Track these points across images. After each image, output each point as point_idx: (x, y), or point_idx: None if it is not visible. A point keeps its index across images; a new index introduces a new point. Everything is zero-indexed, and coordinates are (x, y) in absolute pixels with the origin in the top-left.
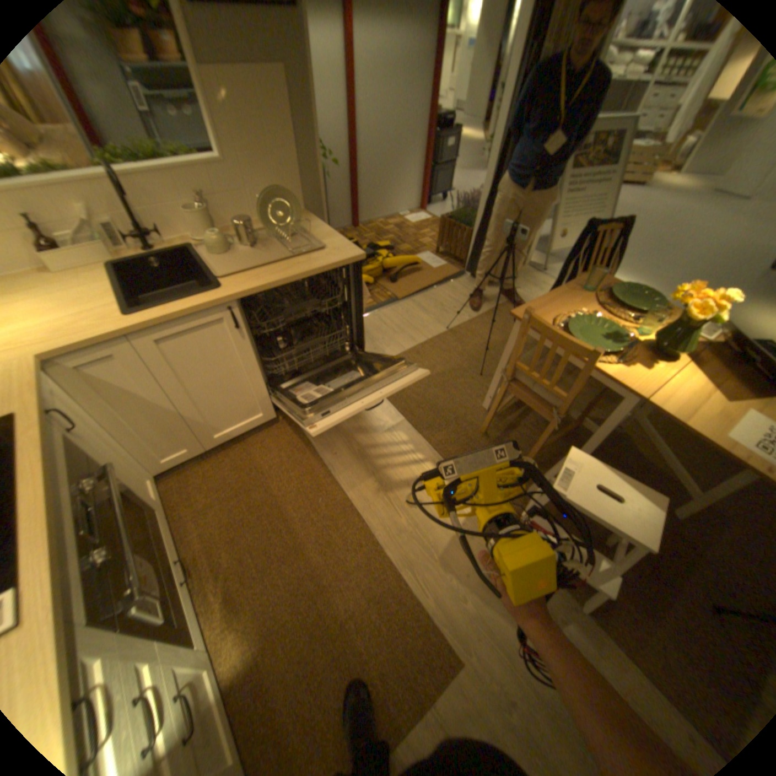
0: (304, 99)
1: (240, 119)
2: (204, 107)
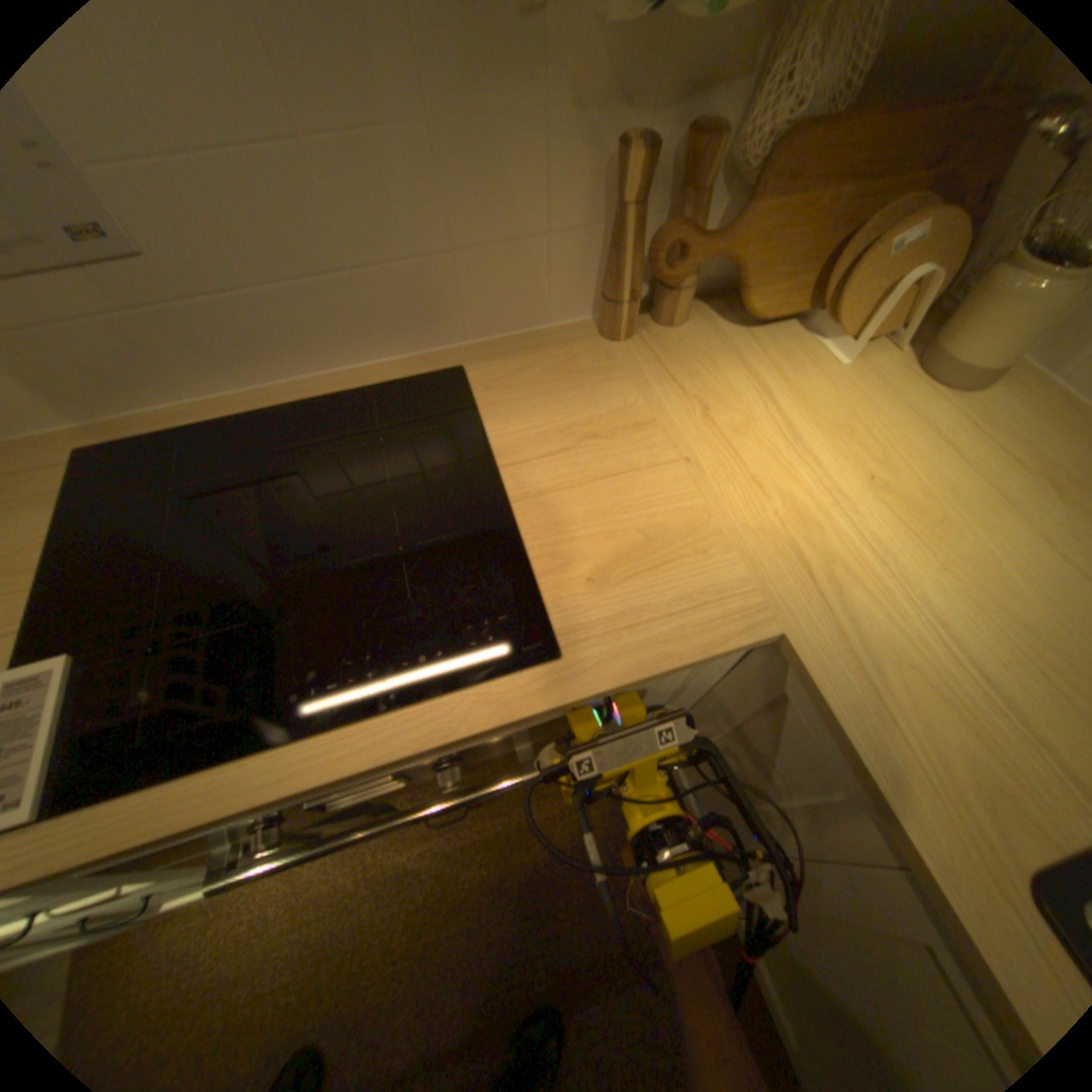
0: None
1: None
2: None
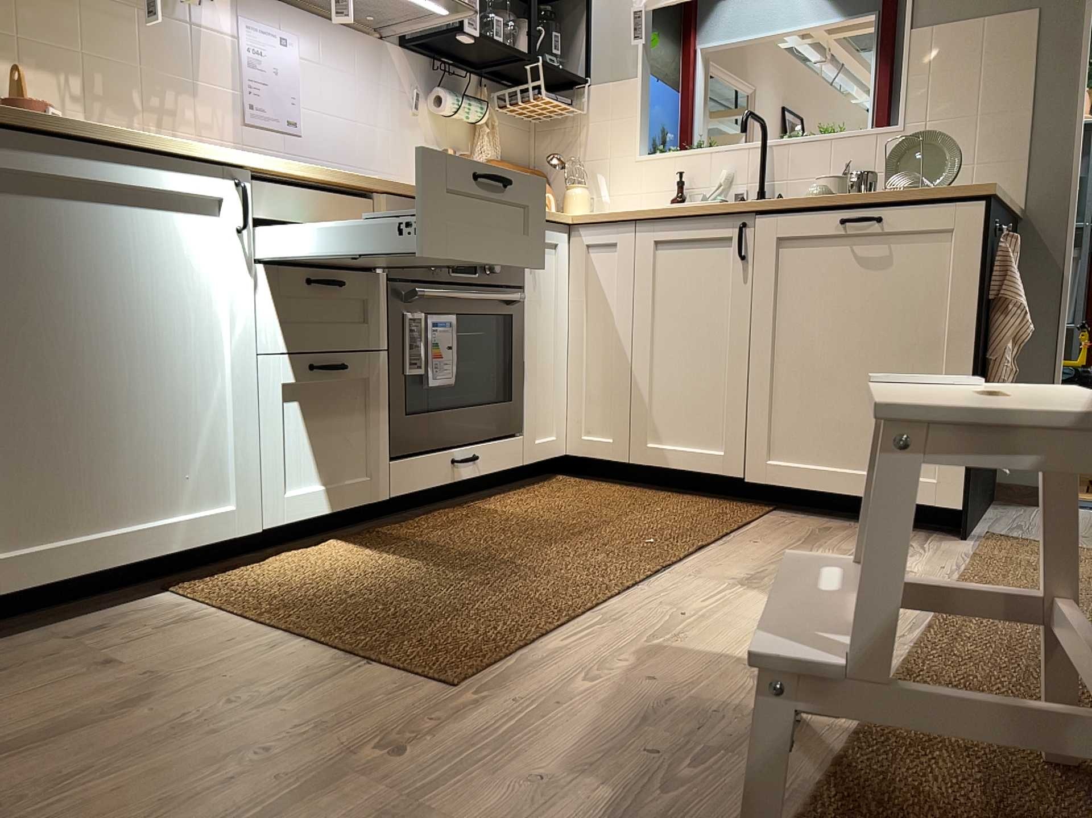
0: (1066, 51)
1: (946, 84)
2: (901, 75)
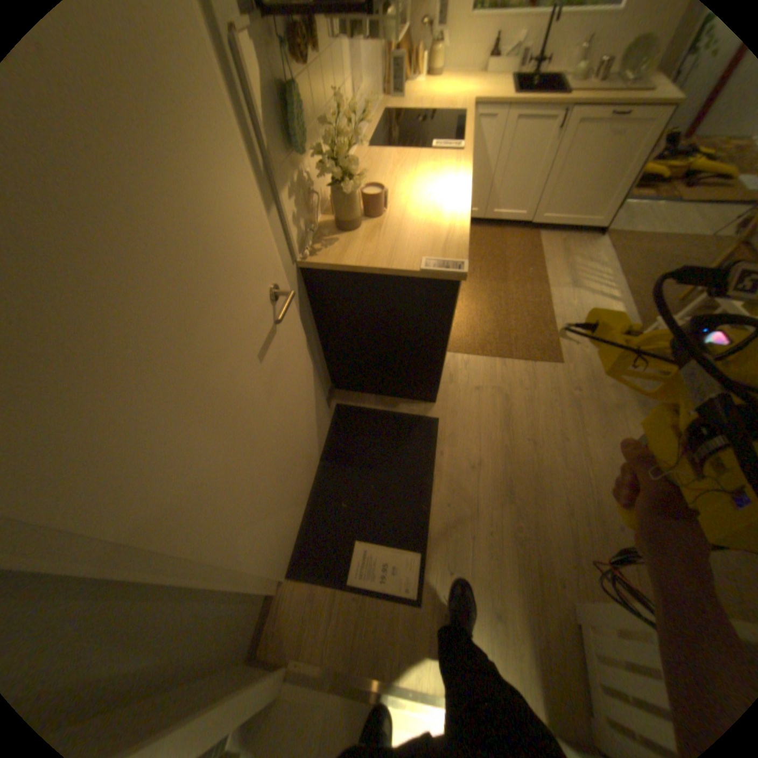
0: None
1: None
2: None
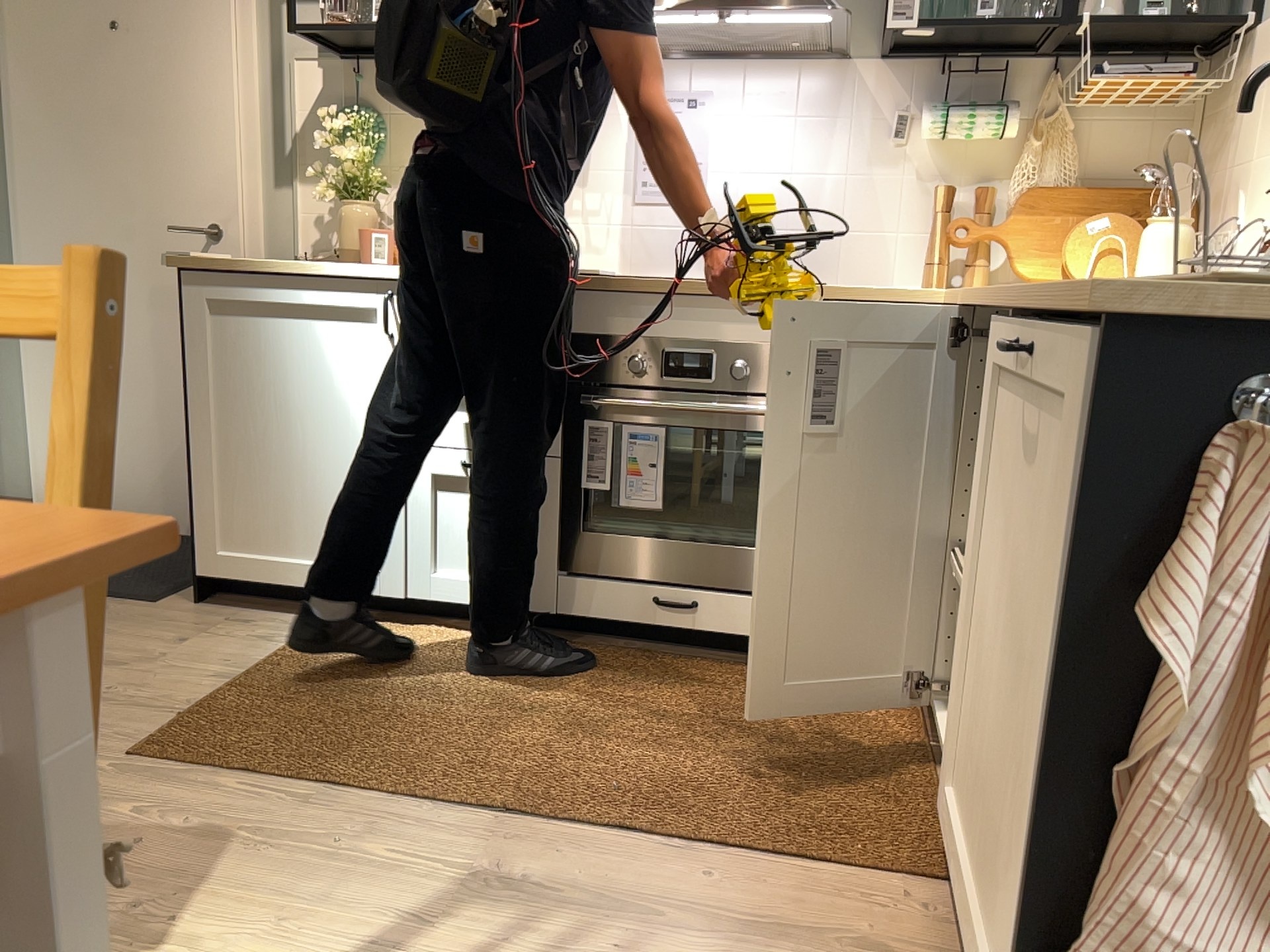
0: None
1: None
2: None
